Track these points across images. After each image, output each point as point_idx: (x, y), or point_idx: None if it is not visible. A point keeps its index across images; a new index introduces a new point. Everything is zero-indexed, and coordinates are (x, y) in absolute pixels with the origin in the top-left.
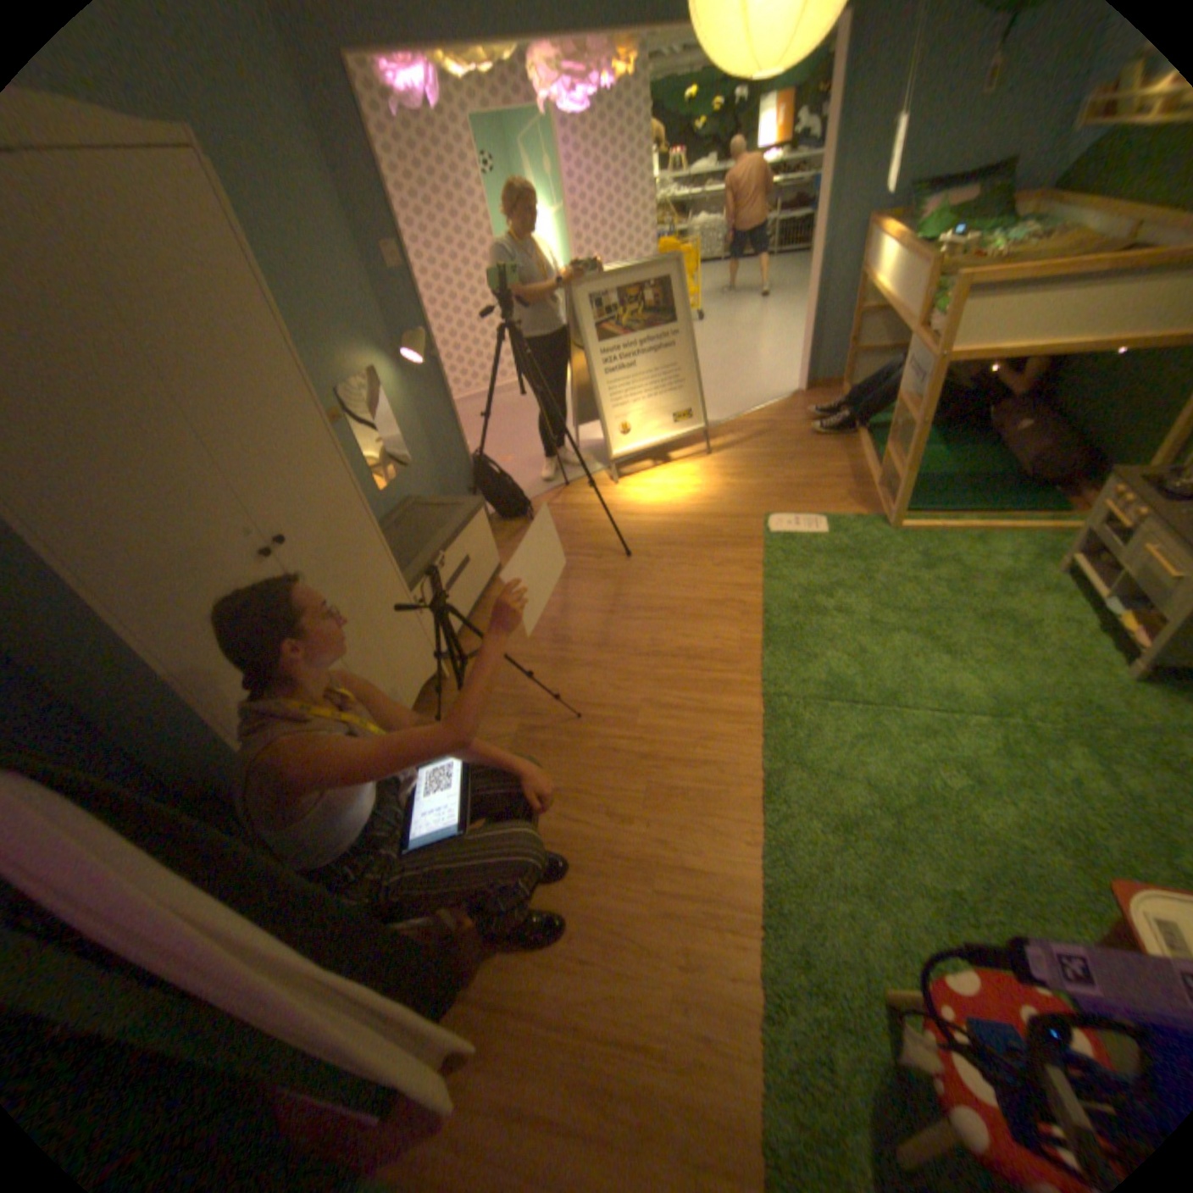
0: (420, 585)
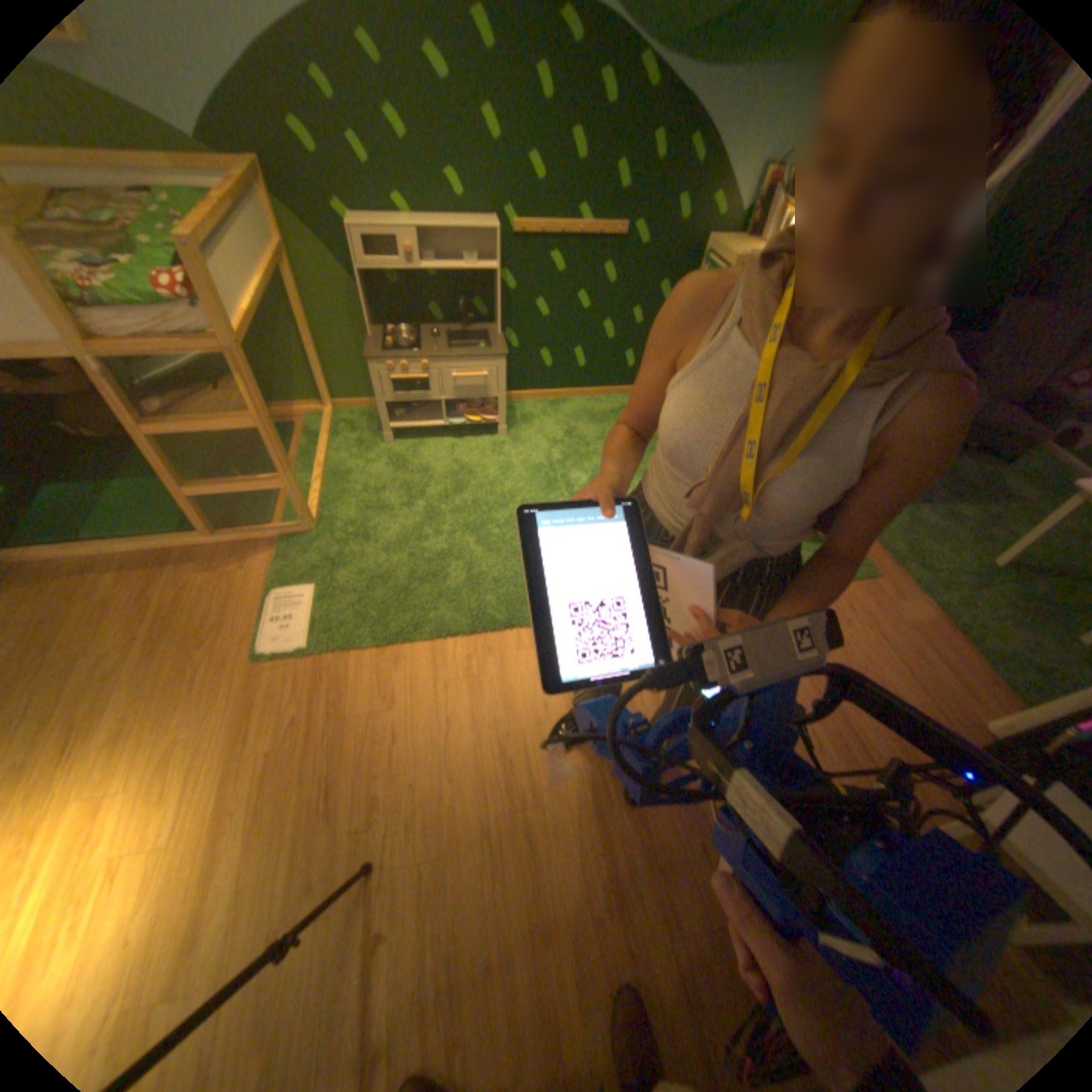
0: None
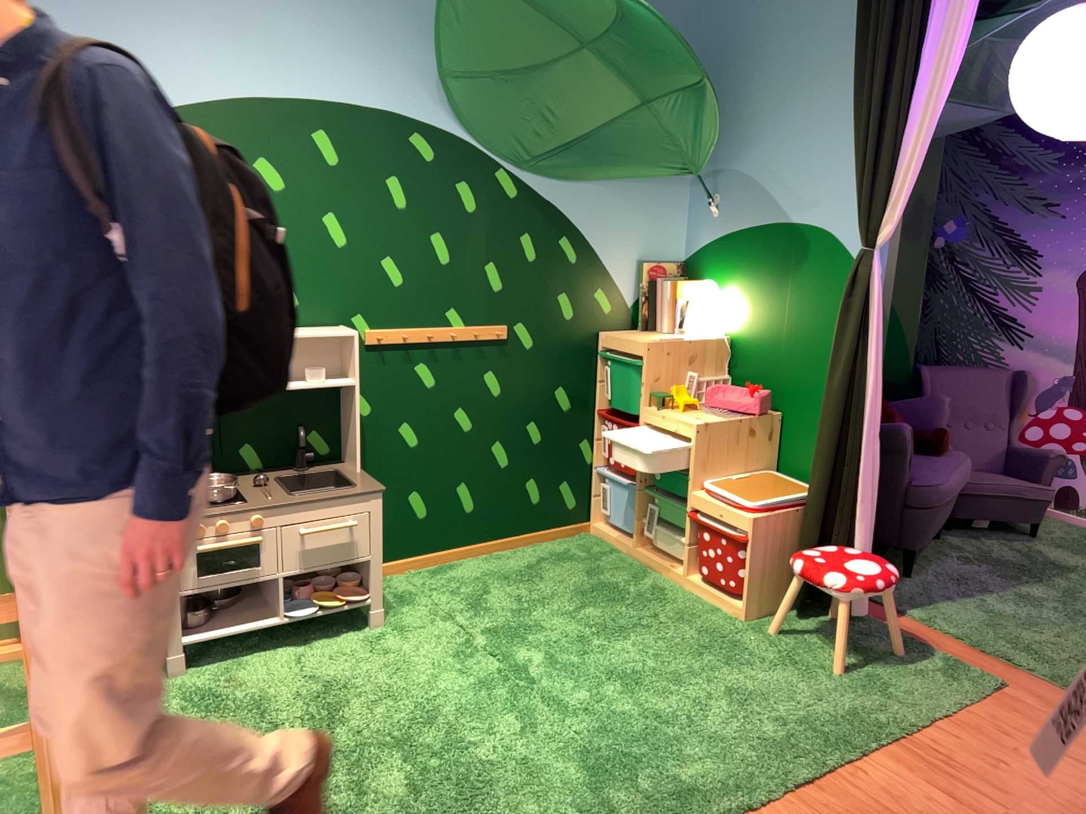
0: None
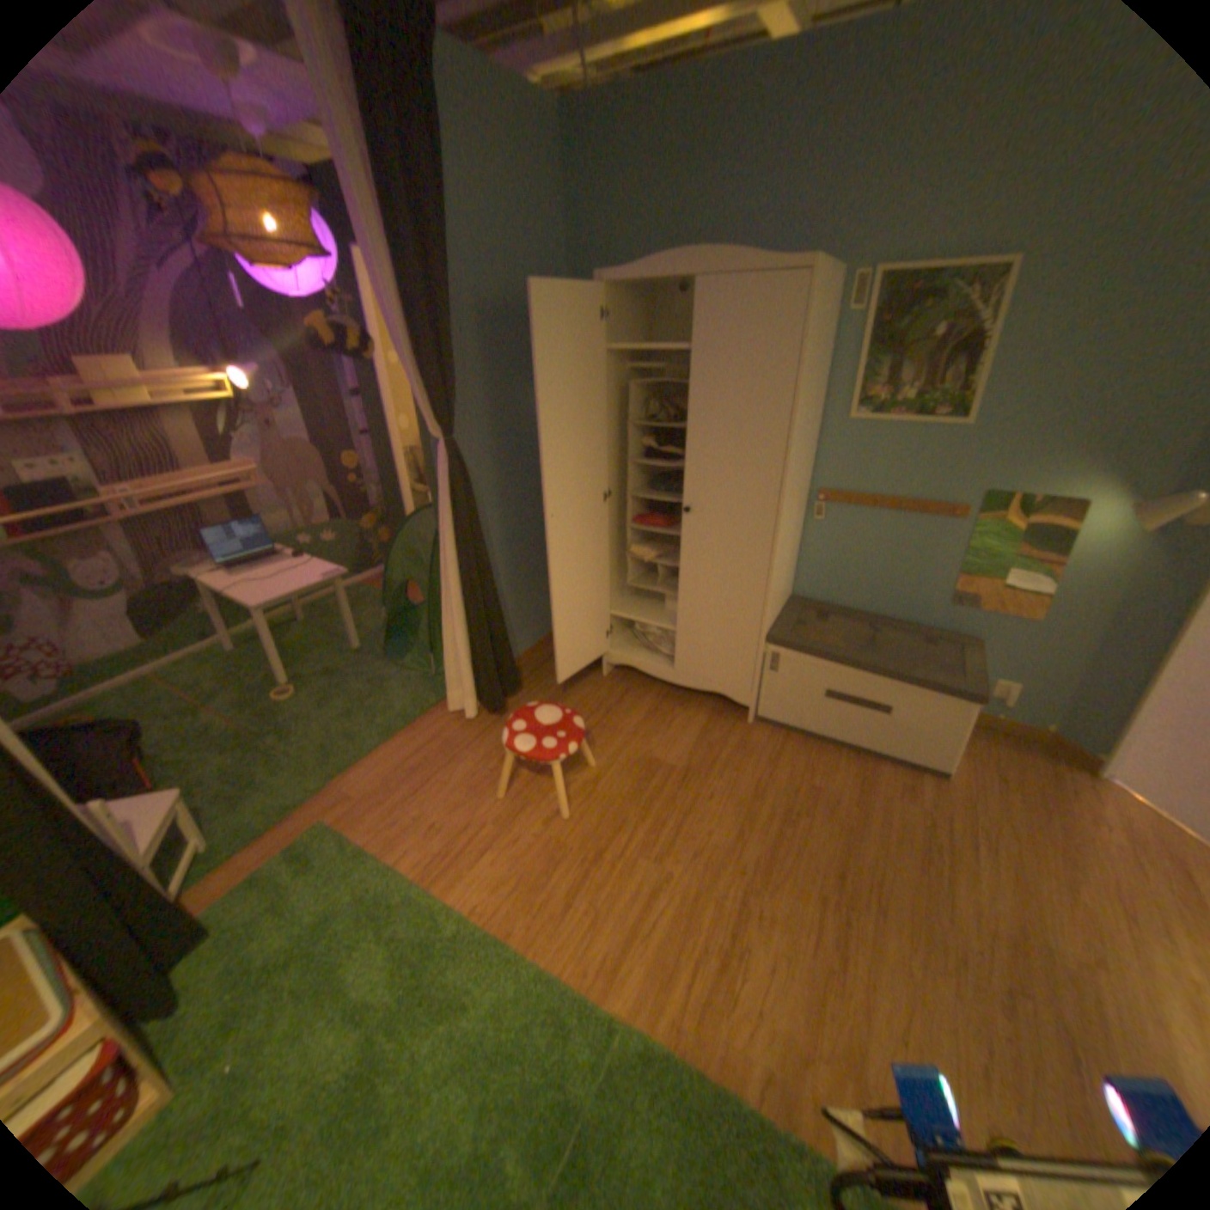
0: (796, 652)
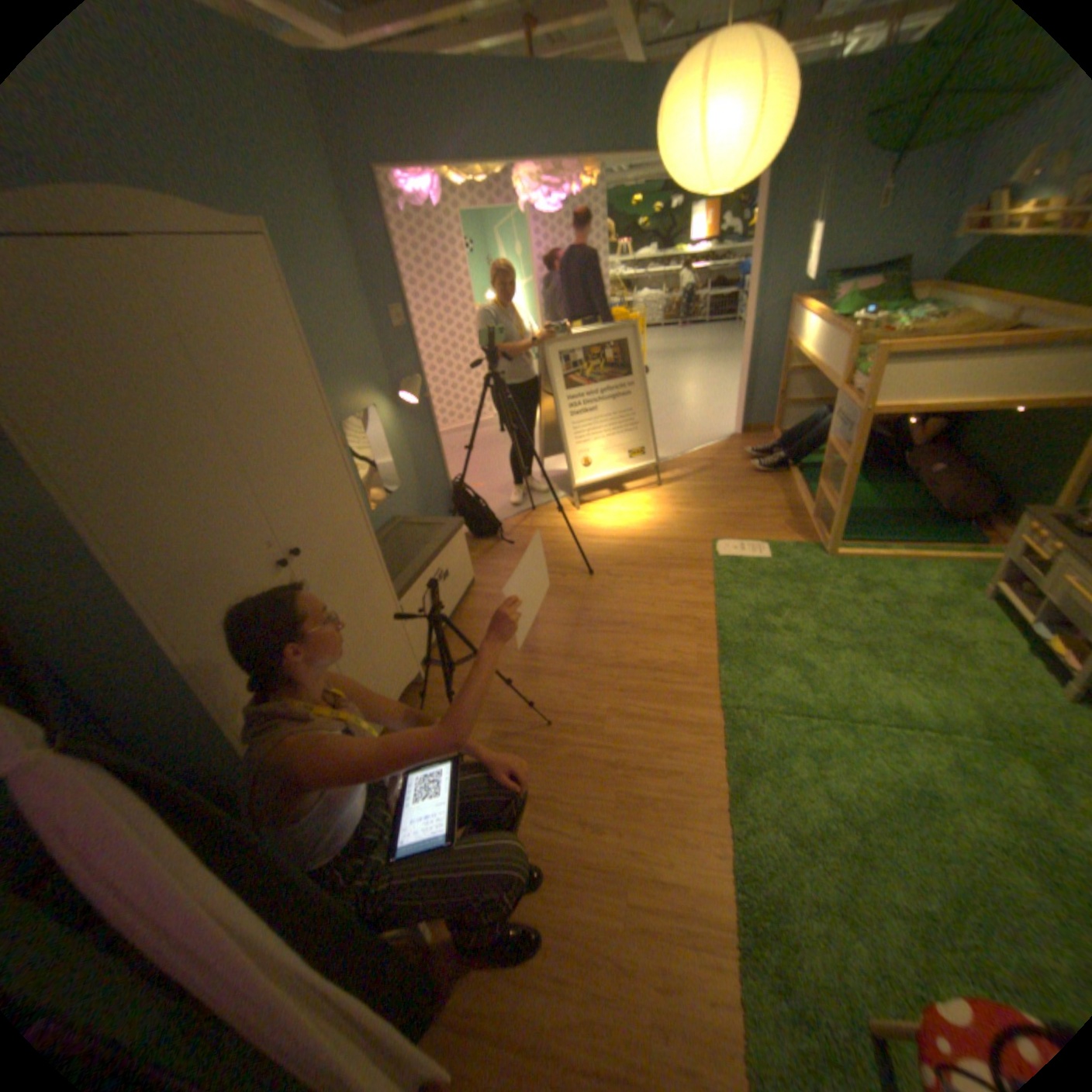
0: (406, 596)
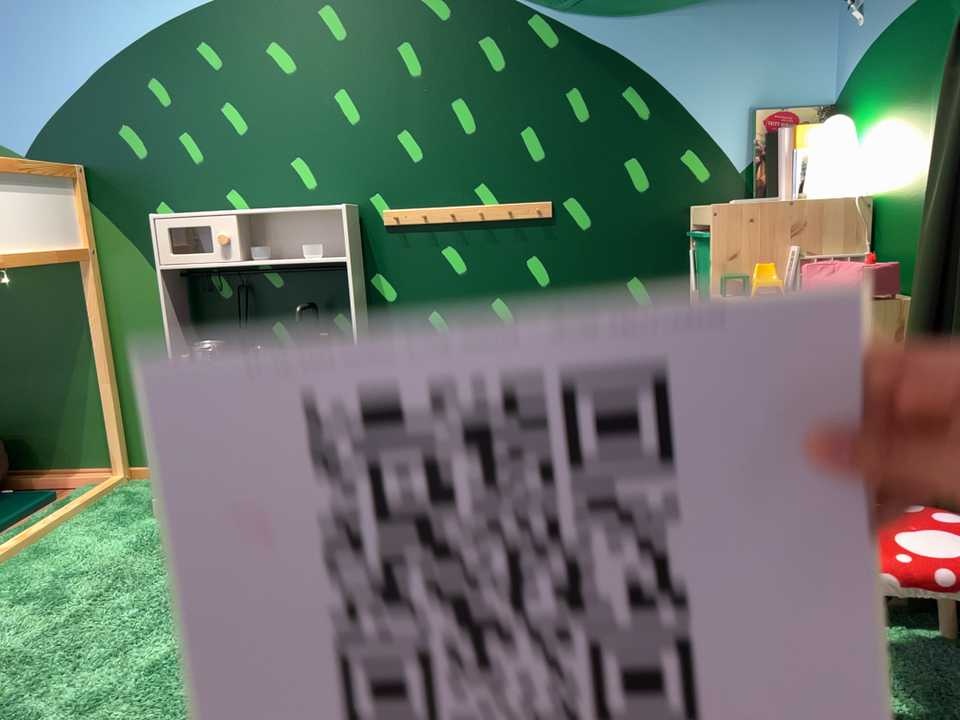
0: None
